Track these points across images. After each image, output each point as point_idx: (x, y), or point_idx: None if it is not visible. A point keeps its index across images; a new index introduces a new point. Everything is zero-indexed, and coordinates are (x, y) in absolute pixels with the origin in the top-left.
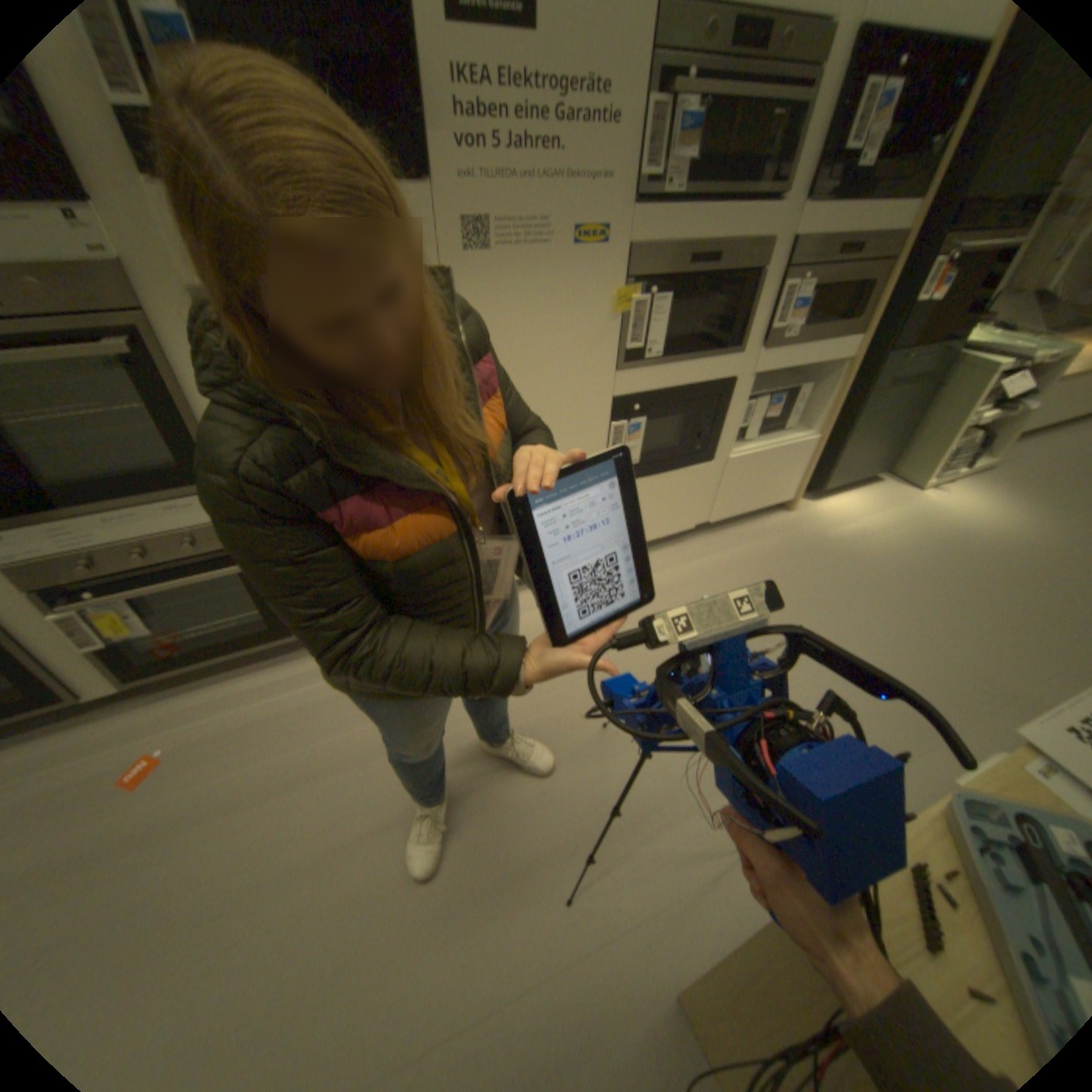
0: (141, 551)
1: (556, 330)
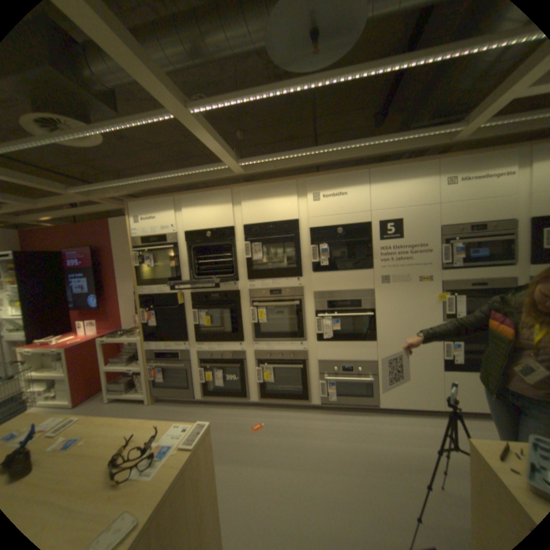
0: (281, 355)
1: (414, 306)
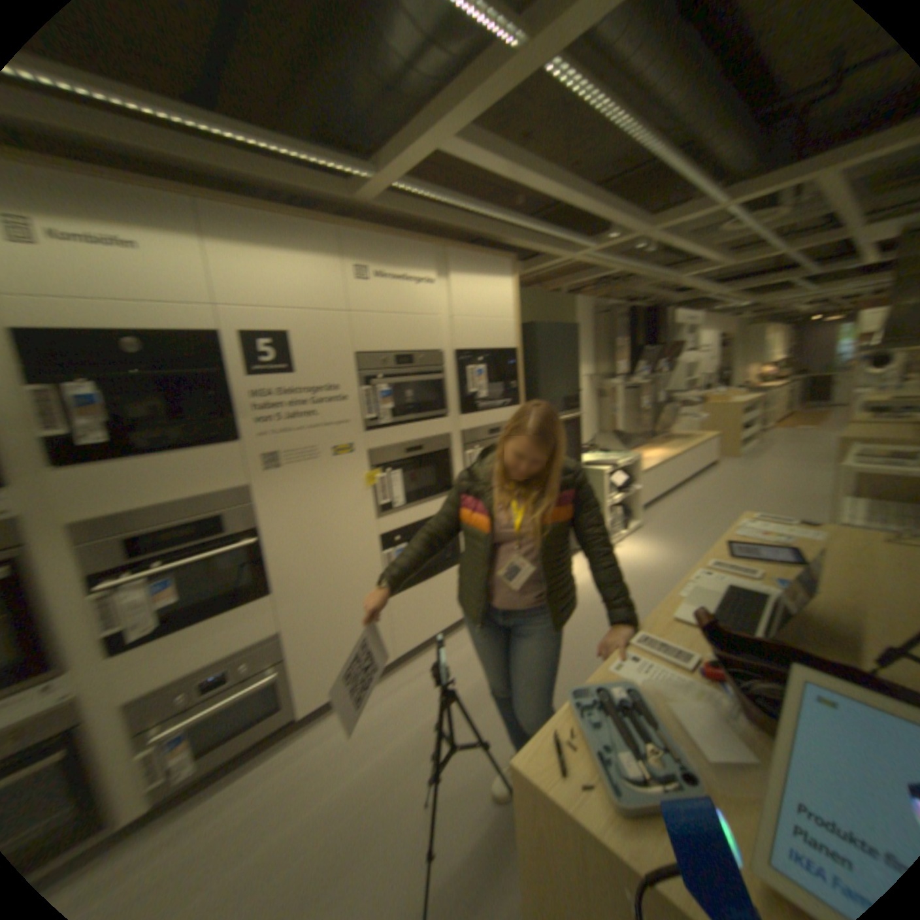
0: None
1: (329, 503)
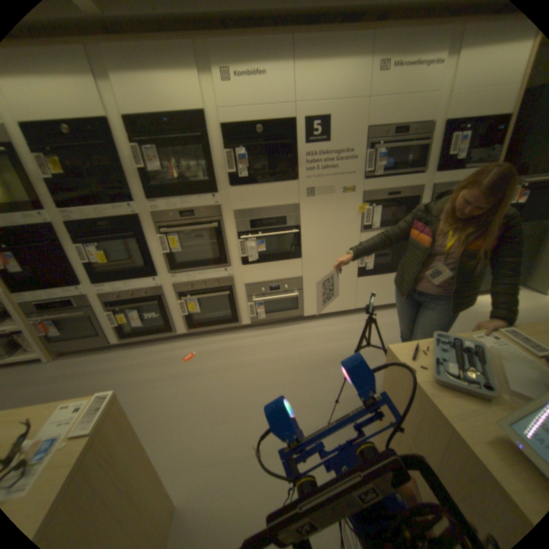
0: (205, 284)
1: (337, 219)
